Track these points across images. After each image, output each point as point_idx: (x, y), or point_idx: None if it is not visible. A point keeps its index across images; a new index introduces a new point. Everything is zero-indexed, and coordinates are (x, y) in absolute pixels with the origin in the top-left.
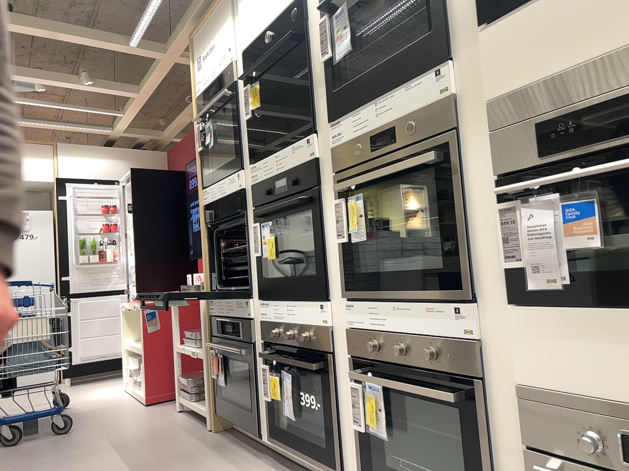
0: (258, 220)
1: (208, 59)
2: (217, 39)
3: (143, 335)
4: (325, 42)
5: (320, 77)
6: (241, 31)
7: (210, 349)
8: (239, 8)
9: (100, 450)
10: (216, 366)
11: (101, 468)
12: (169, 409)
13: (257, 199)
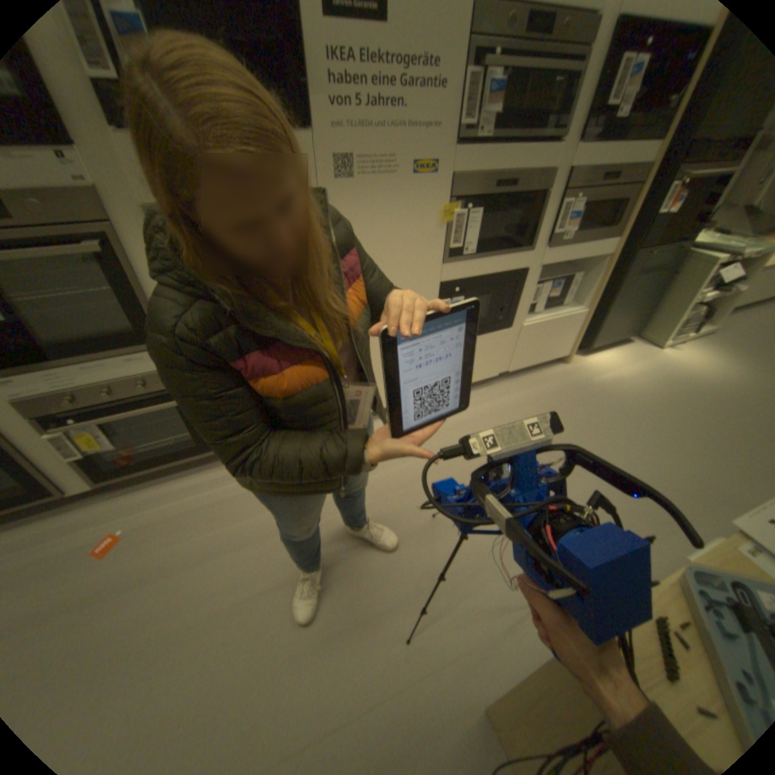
0: None
1: None
2: None
3: None
4: None
5: None
6: None
7: None
8: None
9: None
10: None
11: None
12: None
13: None
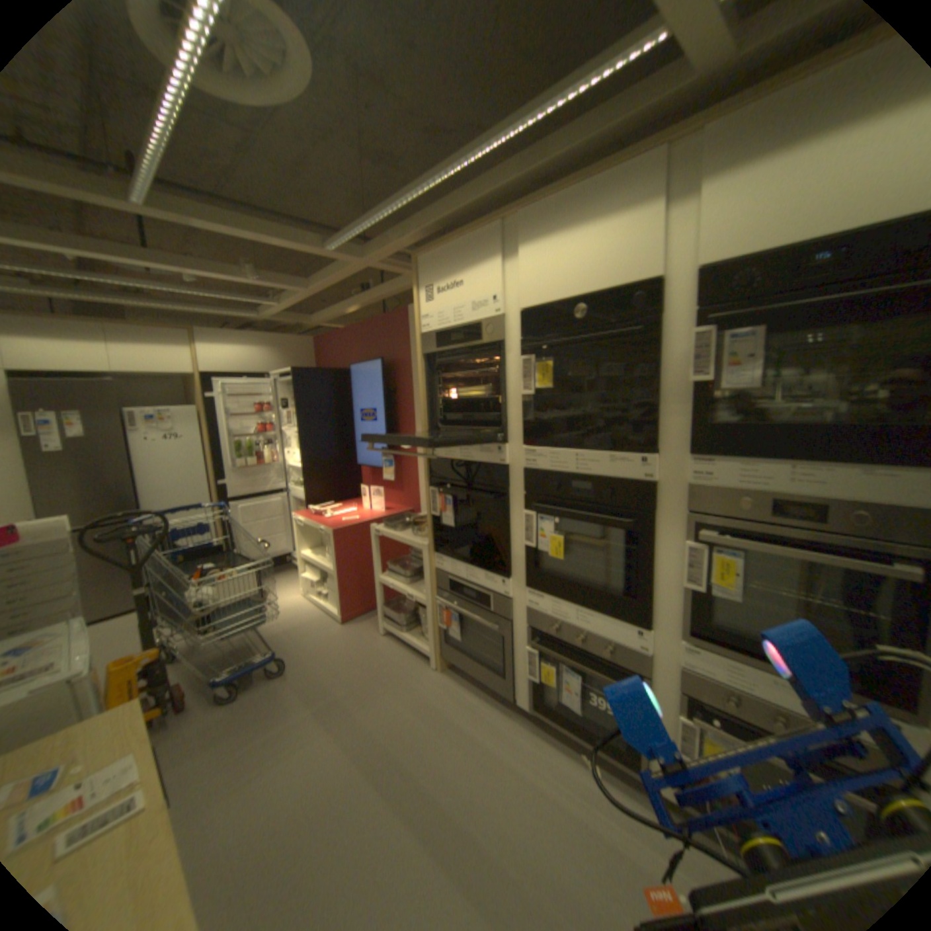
0: (534, 511)
1: (447, 295)
2: (469, 277)
3: (329, 558)
4: (705, 360)
5: (676, 393)
6: (520, 283)
7: (437, 602)
8: (514, 249)
9: (335, 711)
10: (447, 622)
11: (354, 746)
12: (368, 634)
13: (534, 489)
